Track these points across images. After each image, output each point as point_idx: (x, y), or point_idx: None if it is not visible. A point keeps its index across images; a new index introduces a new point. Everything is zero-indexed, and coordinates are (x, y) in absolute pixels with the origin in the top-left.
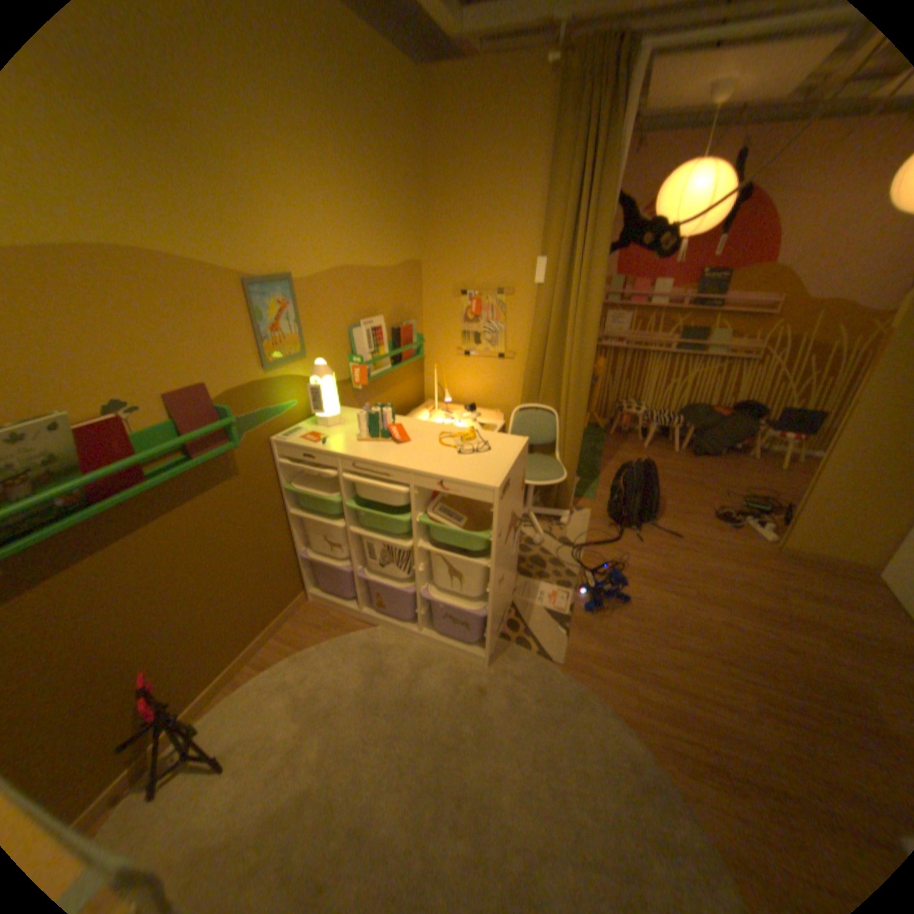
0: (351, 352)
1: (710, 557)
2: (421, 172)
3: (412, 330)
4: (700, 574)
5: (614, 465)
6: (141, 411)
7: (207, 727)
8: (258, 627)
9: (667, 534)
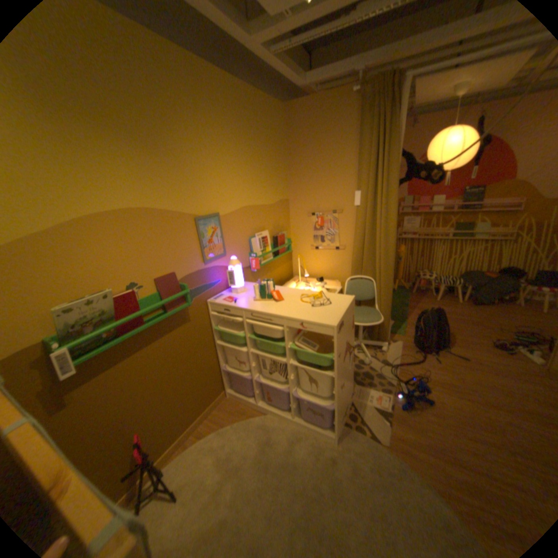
0: (250, 251)
1: (493, 374)
2: (286, 153)
3: (284, 237)
4: (486, 386)
5: (417, 312)
6: (143, 288)
7: (168, 473)
8: (198, 412)
9: (459, 358)
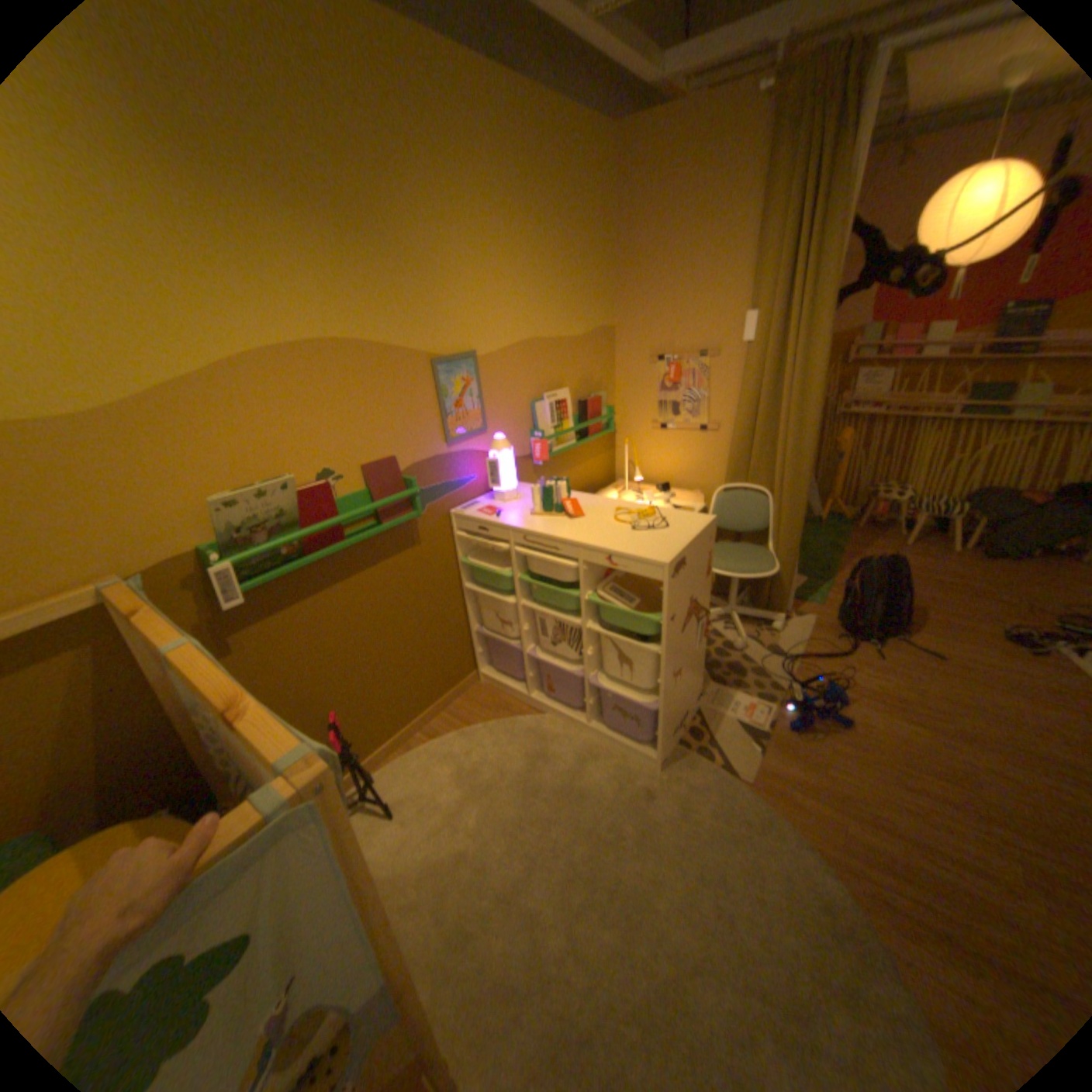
0: (533, 427)
1: (987, 687)
2: (616, 230)
3: (600, 402)
4: (966, 707)
5: (859, 564)
6: (344, 479)
7: (382, 780)
8: (431, 697)
9: (925, 654)
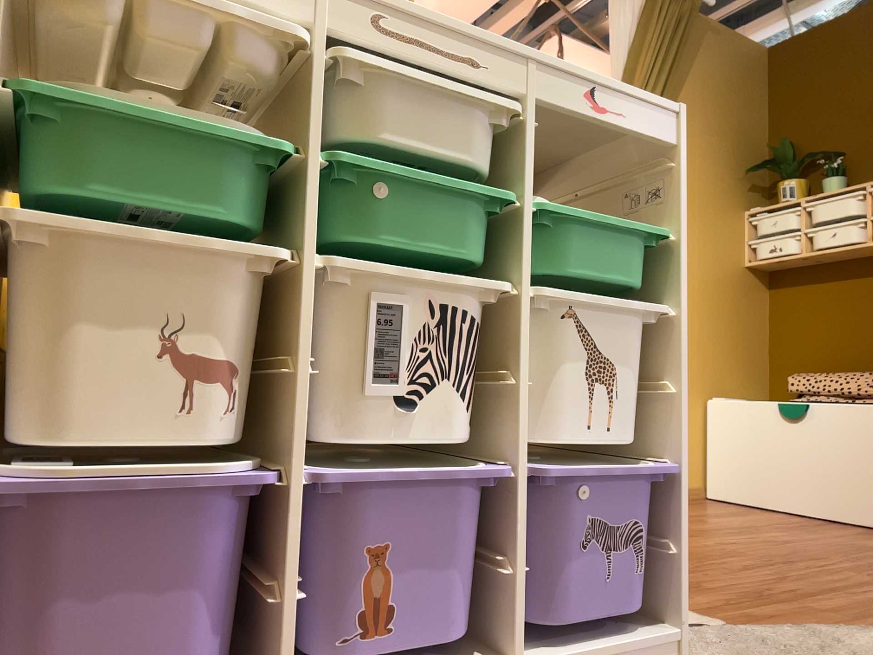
0: None
1: None
2: None
3: None
4: None
5: None
6: None
7: None
8: None
9: None
